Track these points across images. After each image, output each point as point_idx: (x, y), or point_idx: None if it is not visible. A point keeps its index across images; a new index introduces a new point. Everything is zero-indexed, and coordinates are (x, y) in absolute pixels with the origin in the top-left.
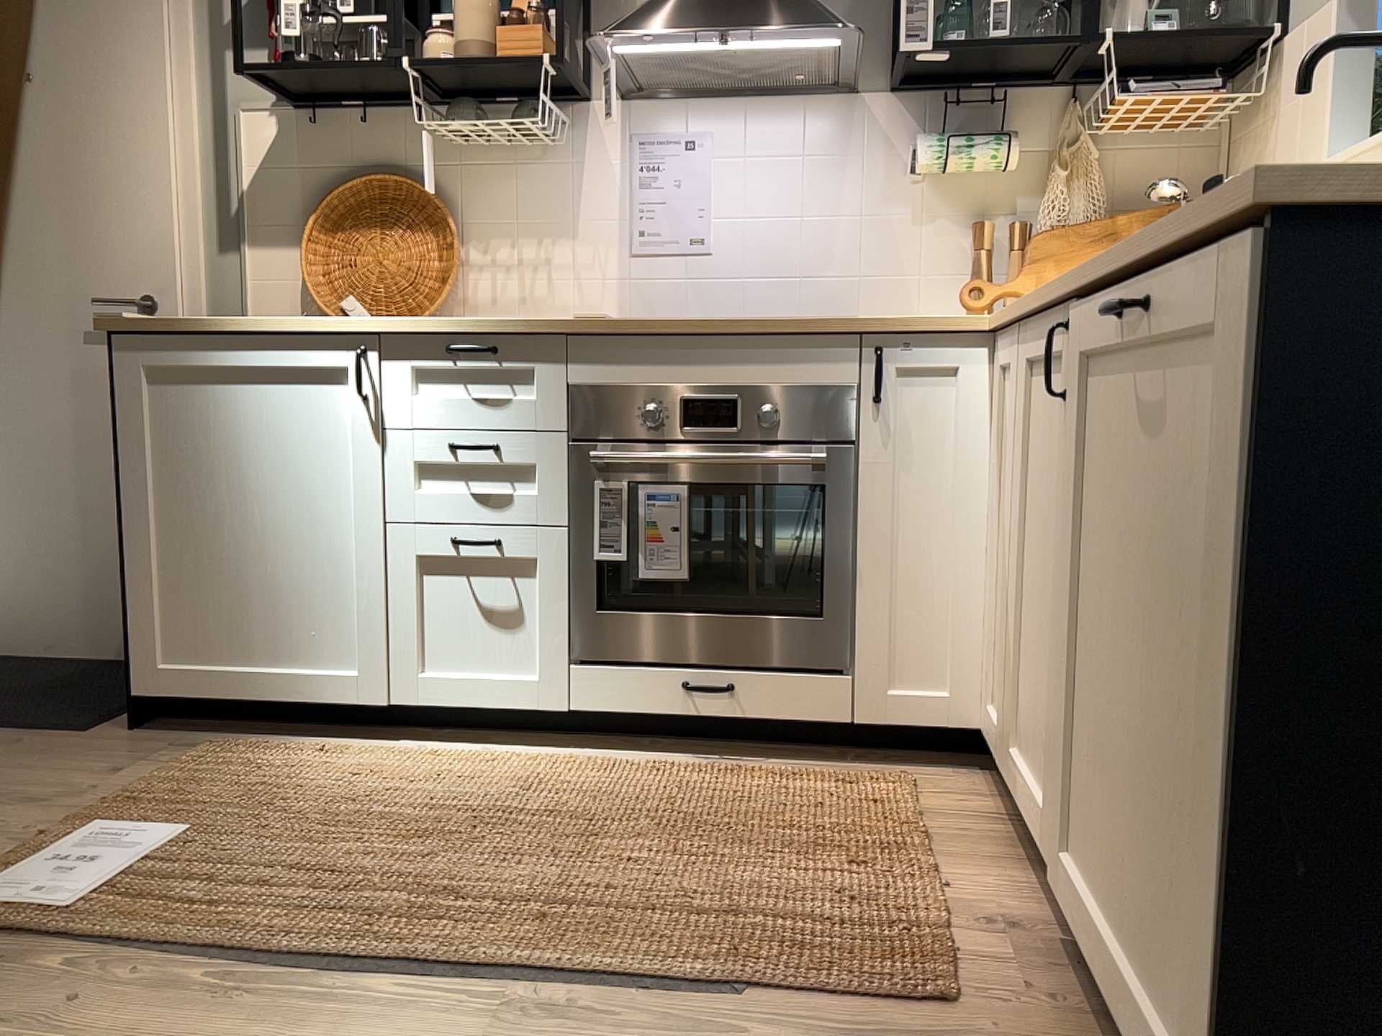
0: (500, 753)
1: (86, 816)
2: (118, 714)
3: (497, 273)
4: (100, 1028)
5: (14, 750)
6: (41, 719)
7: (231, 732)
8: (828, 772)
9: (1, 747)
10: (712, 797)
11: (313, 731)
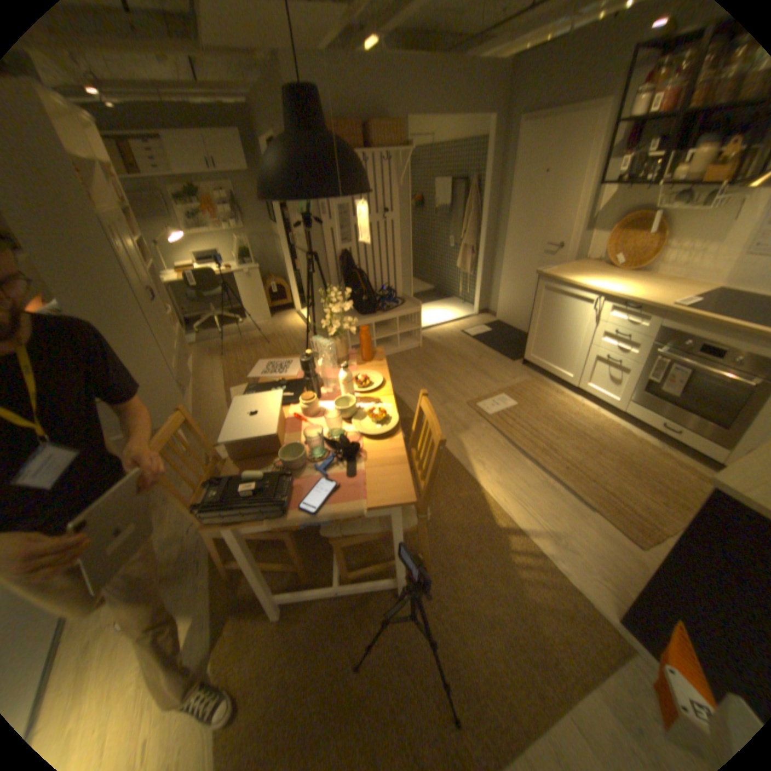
0: (601, 411)
1: (502, 389)
2: (522, 357)
3: (681, 252)
4: (485, 440)
5: (499, 362)
6: (507, 353)
7: (541, 374)
8: (702, 471)
9: (497, 359)
10: (647, 458)
11: (560, 382)
